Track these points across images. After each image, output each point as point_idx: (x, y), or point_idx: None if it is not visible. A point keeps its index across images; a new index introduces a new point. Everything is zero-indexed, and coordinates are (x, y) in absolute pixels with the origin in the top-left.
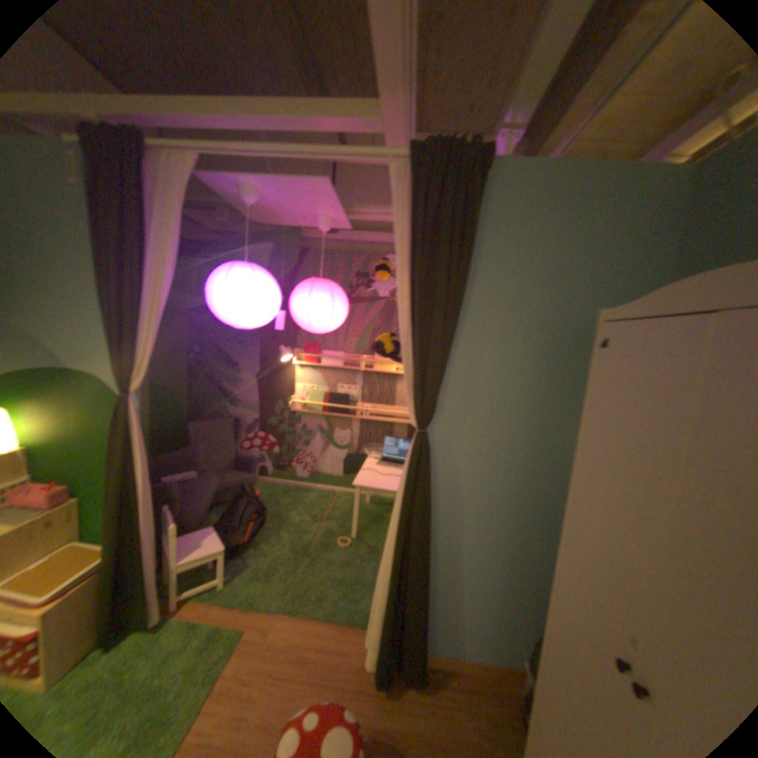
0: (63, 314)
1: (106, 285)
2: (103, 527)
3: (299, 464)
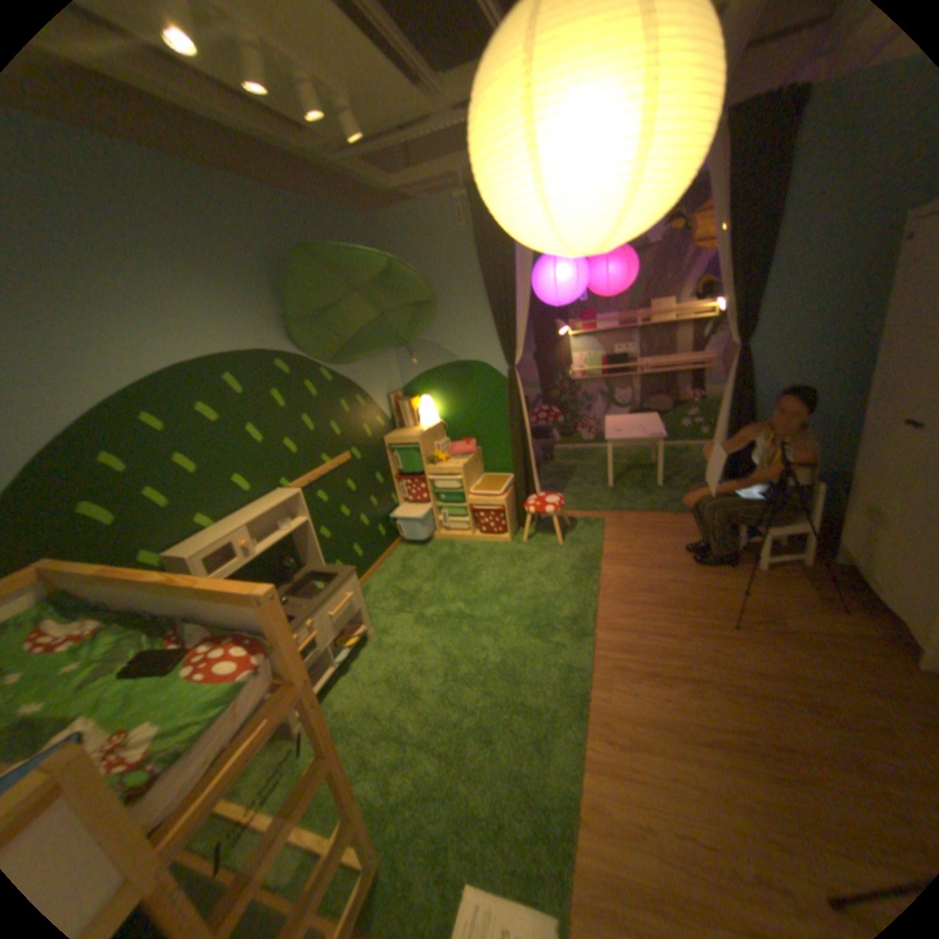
0: (454, 323)
1: (495, 293)
2: (514, 454)
3: (583, 428)
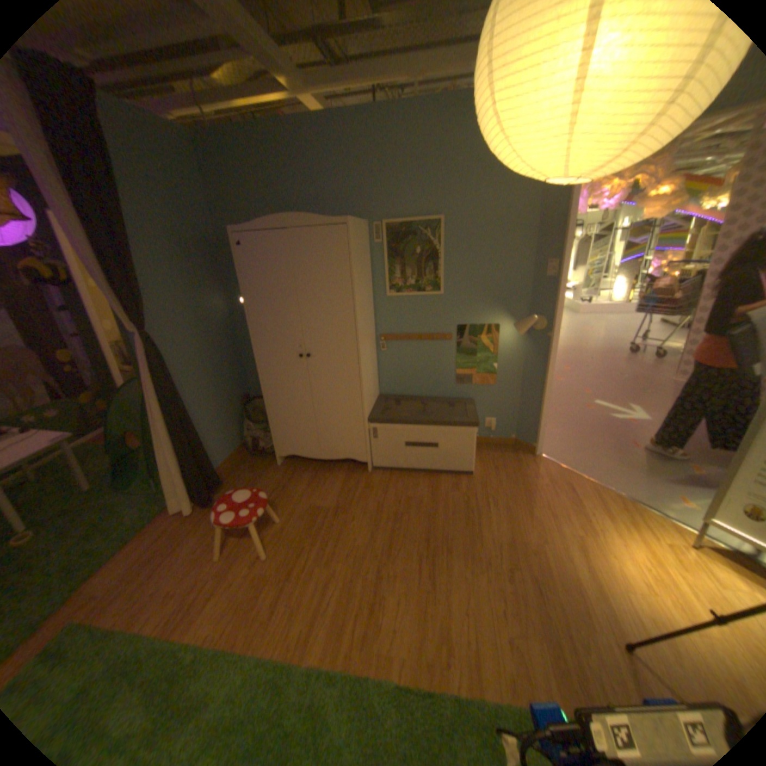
0: None
1: None
2: None
3: None
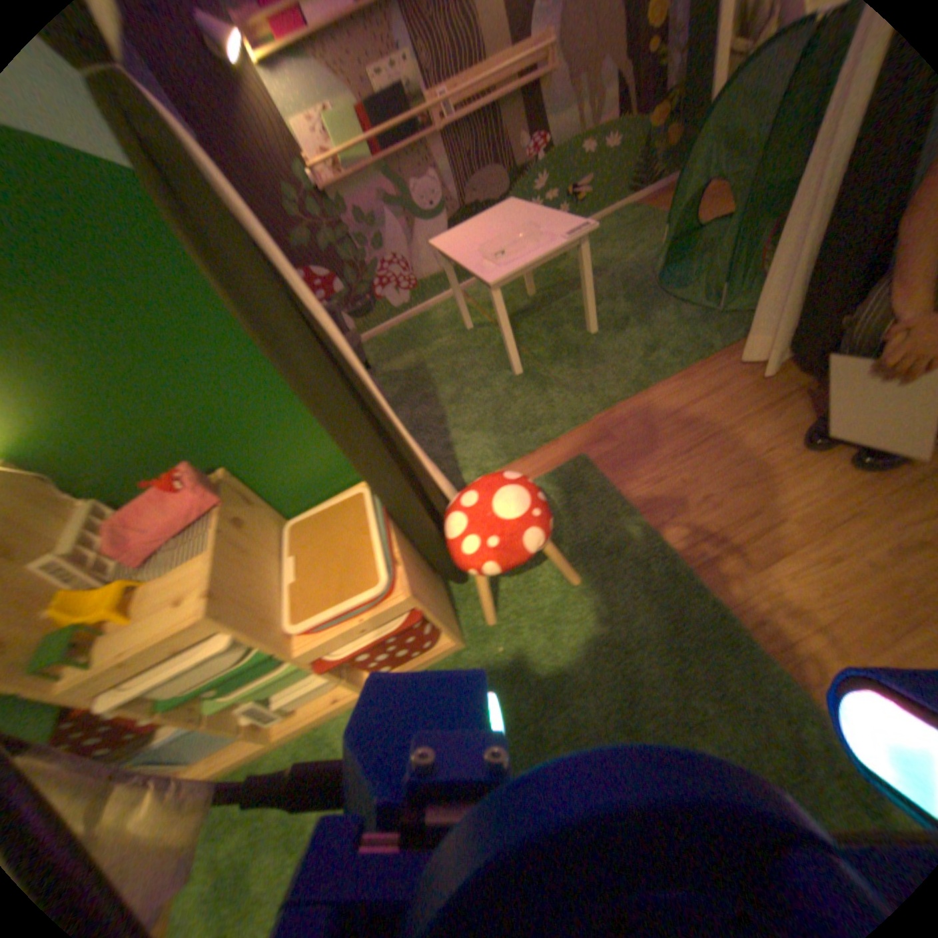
0: None
1: None
2: (349, 444)
3: (384, 286)
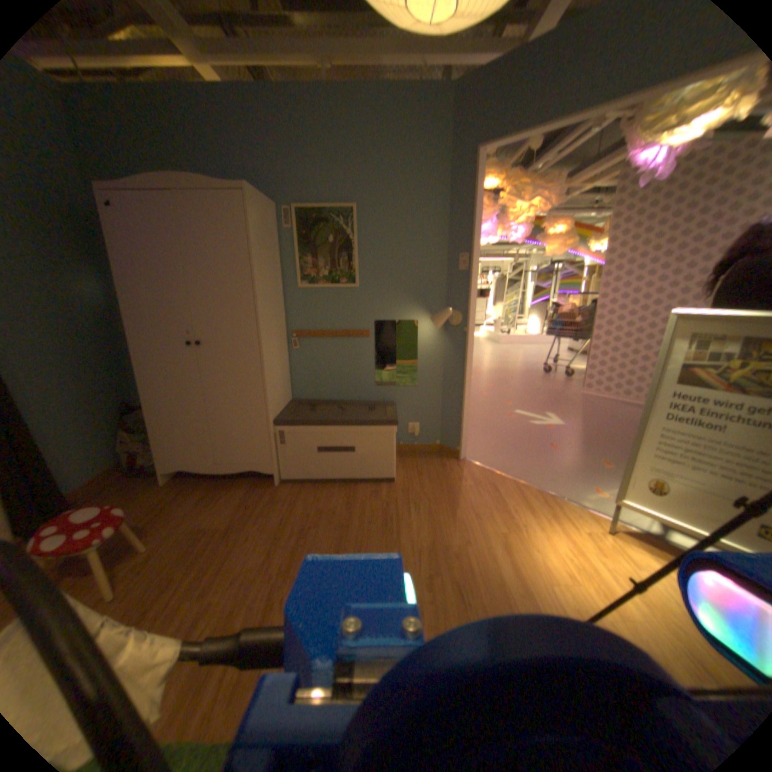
0: None
1: None
2: None
3: None
